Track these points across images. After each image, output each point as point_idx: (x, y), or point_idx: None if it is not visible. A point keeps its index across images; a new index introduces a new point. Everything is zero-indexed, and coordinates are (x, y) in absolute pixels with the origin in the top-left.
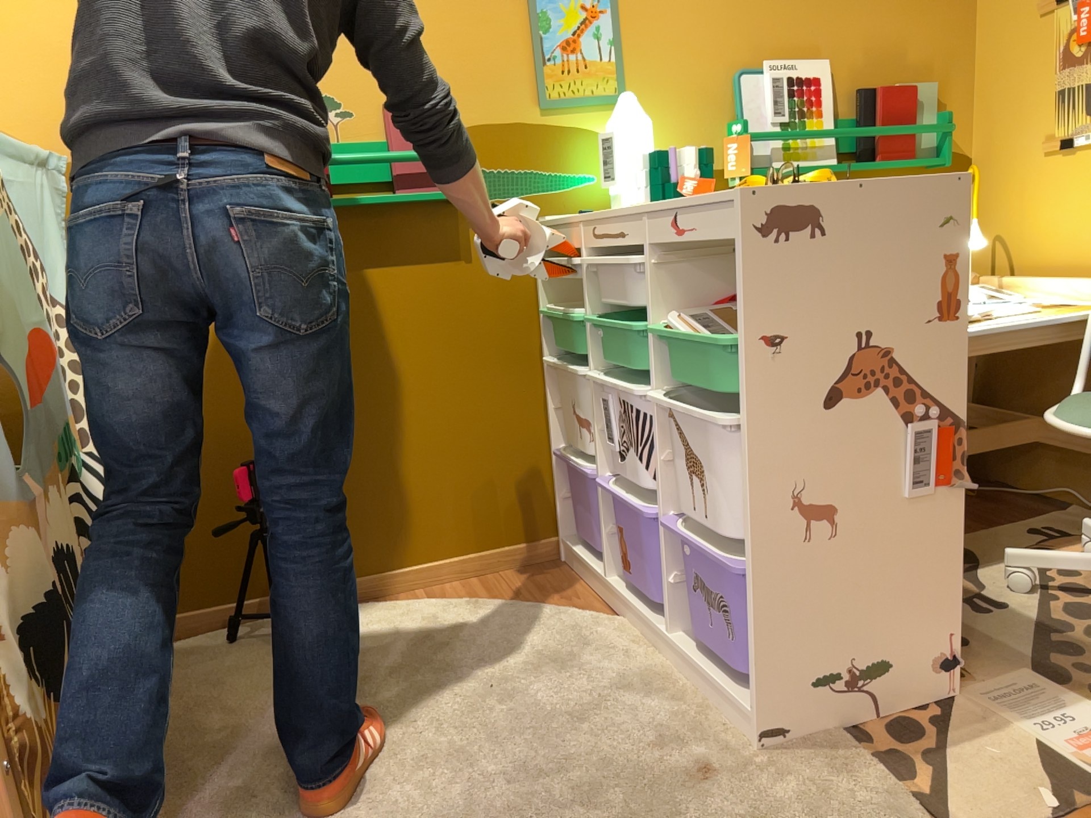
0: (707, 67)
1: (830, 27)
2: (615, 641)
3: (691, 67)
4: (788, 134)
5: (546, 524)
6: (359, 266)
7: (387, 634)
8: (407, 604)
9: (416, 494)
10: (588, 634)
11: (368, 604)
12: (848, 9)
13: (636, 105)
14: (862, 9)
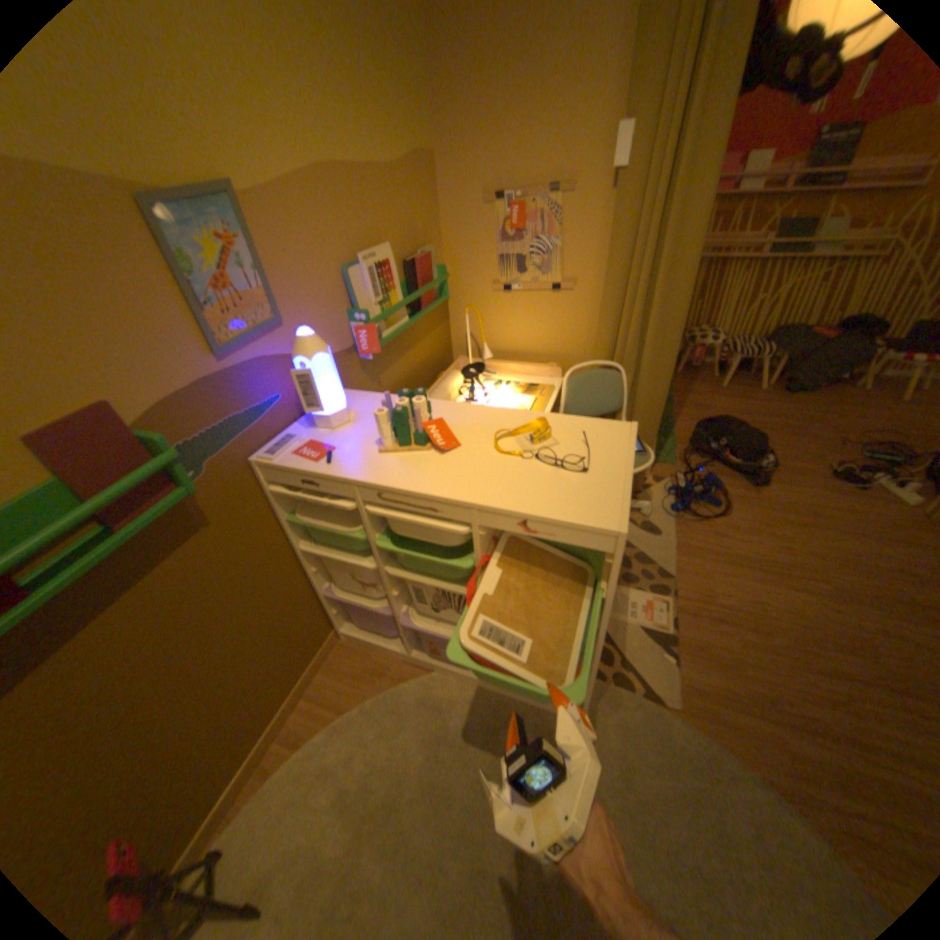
0: (325, 268)
1: (382, 214)
2: (449, 693)
3: (315, 271)
4: (391, 313)
5: (325, 630)
6: (100, 613)
7: (308, 815)
8: (287, 771)
9: (243, 703)
10: (430, 699)
11: (252, 796)
12: (388, 196)
13: (320, 341)
14: (394, 194)
